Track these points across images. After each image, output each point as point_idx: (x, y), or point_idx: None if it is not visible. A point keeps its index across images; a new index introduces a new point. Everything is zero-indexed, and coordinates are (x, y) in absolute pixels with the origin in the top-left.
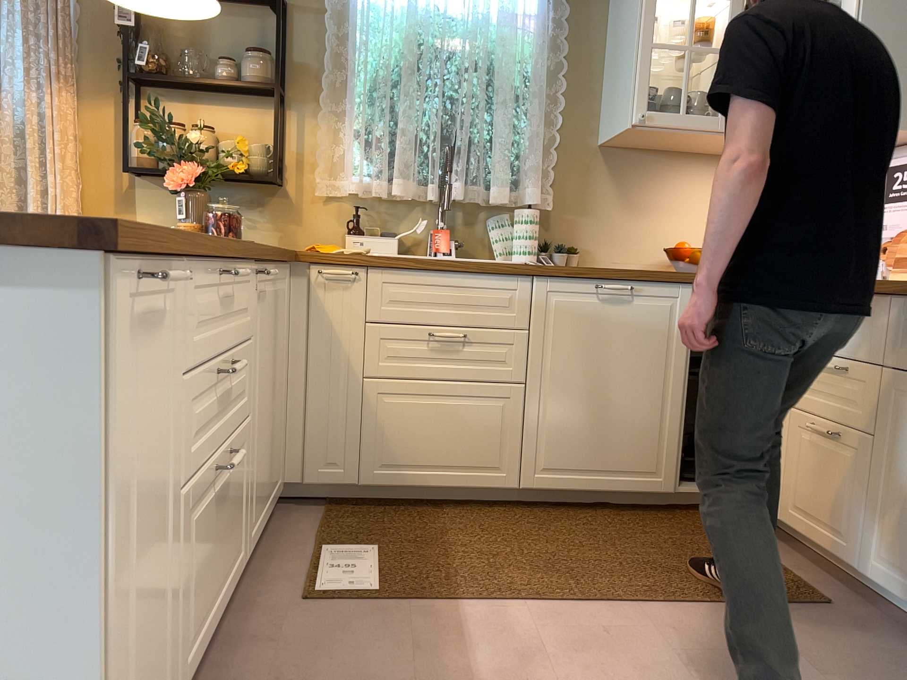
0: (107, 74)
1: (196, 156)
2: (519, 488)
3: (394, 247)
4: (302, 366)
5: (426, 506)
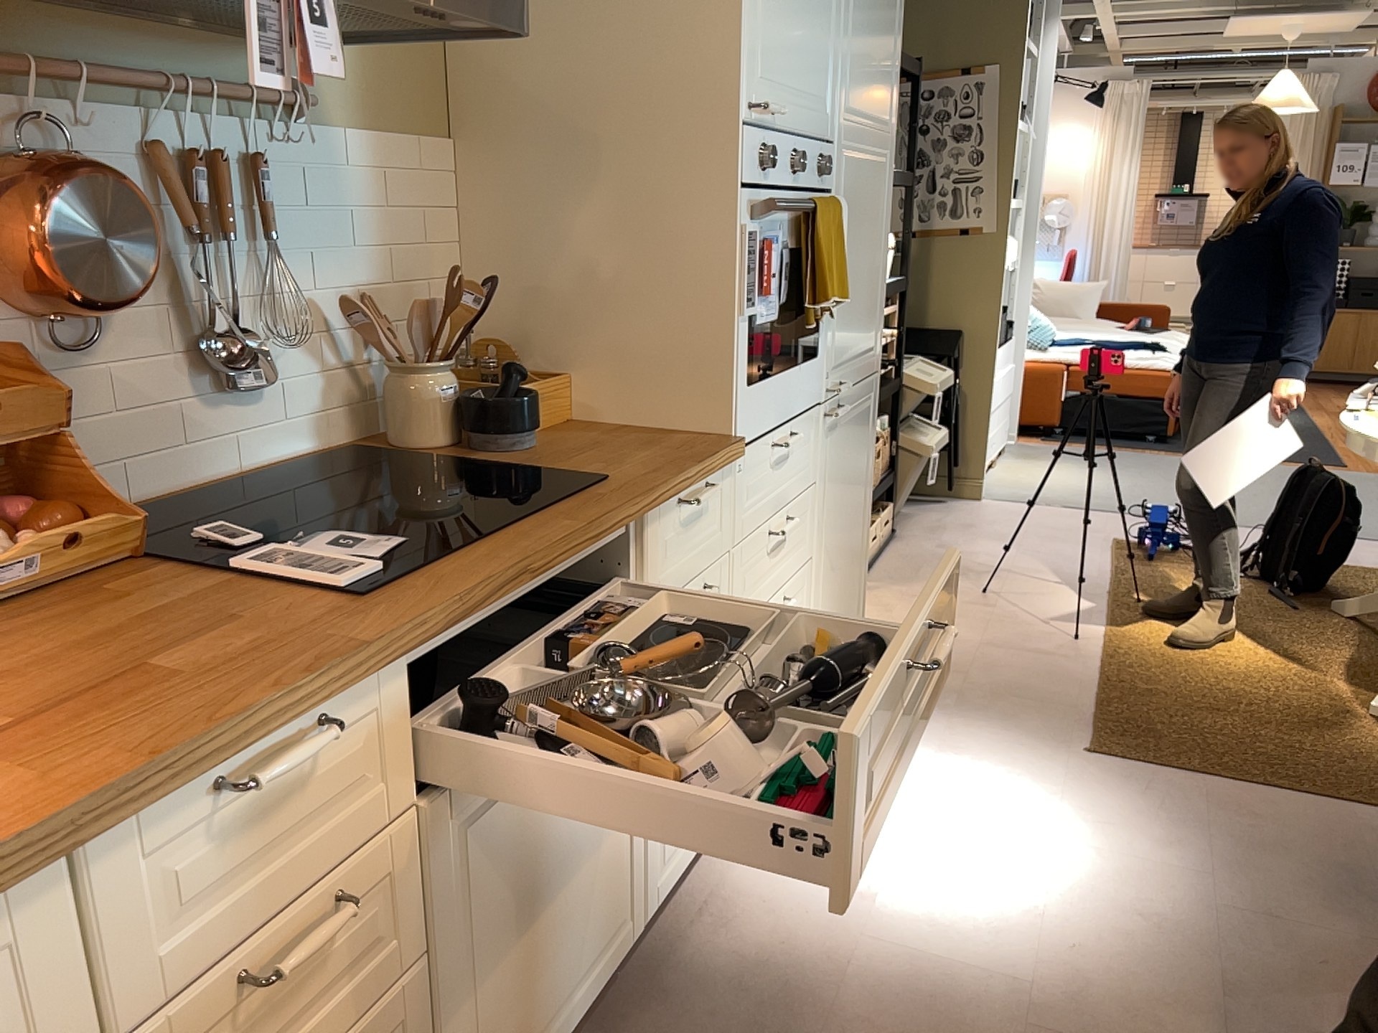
0: None
1: None
2: None
3: None
4: None
5: None
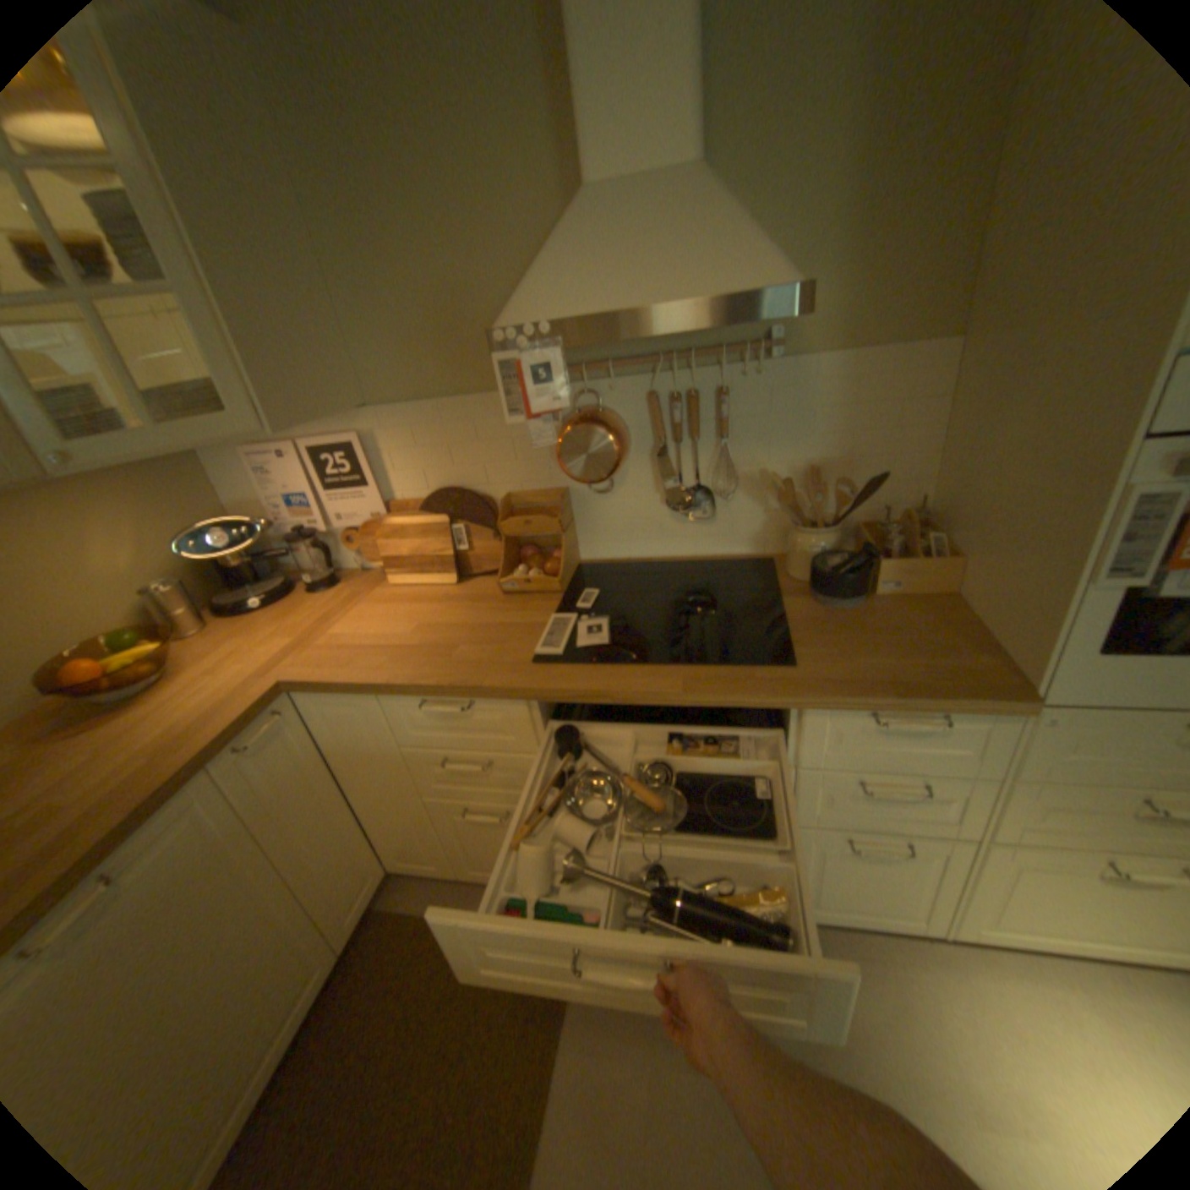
0: None
1: None
2: None
3: None
4: None
5: None
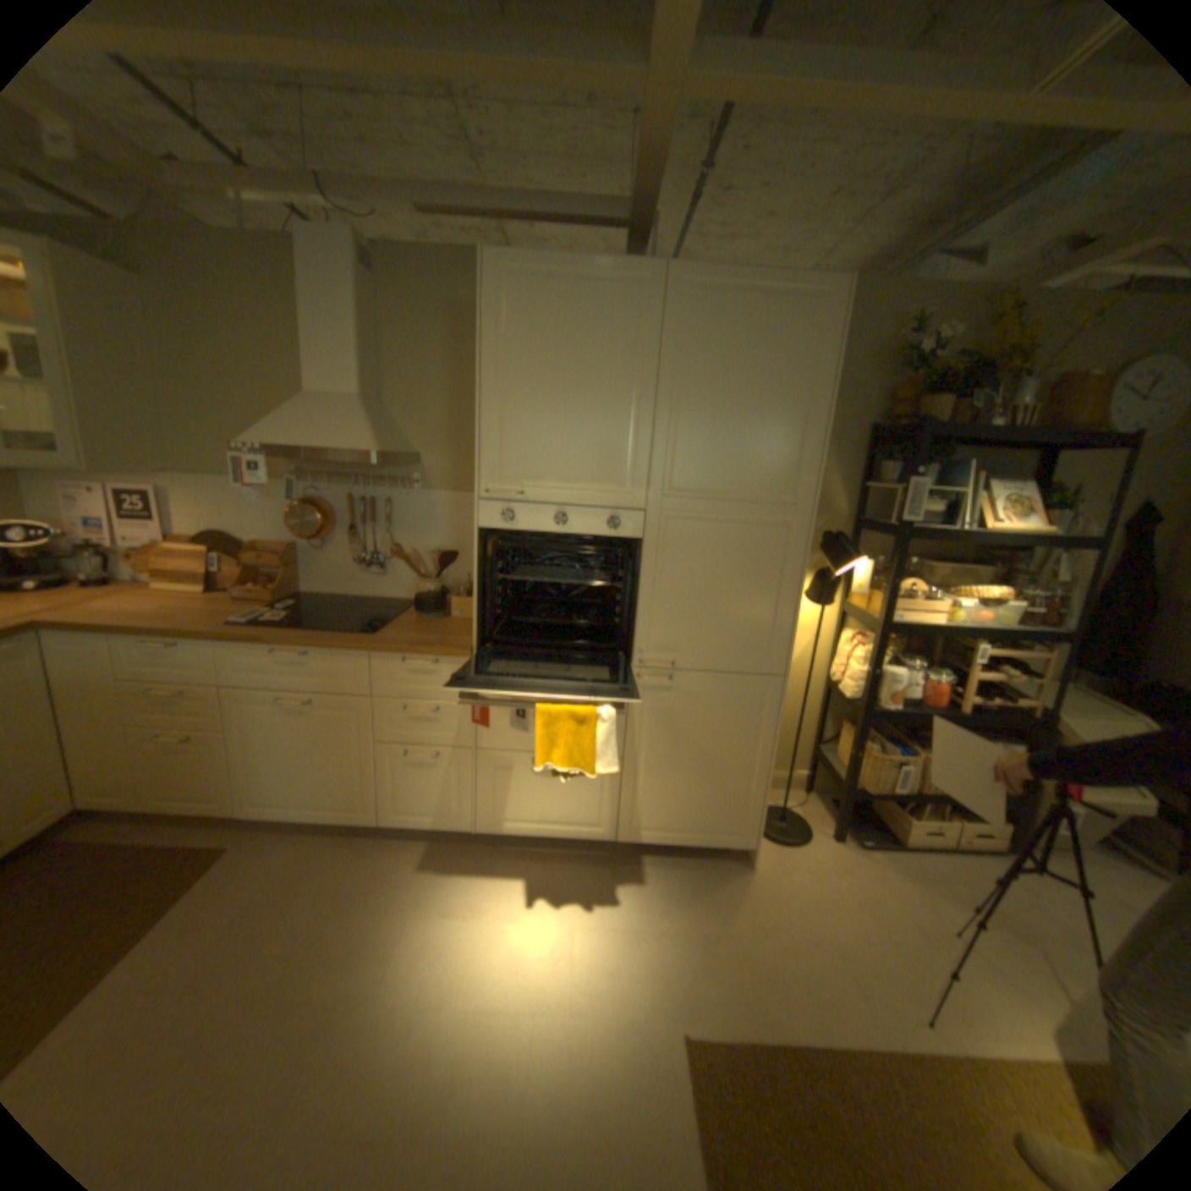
0: None
1: None
2: None
3: None
4: None
5: None
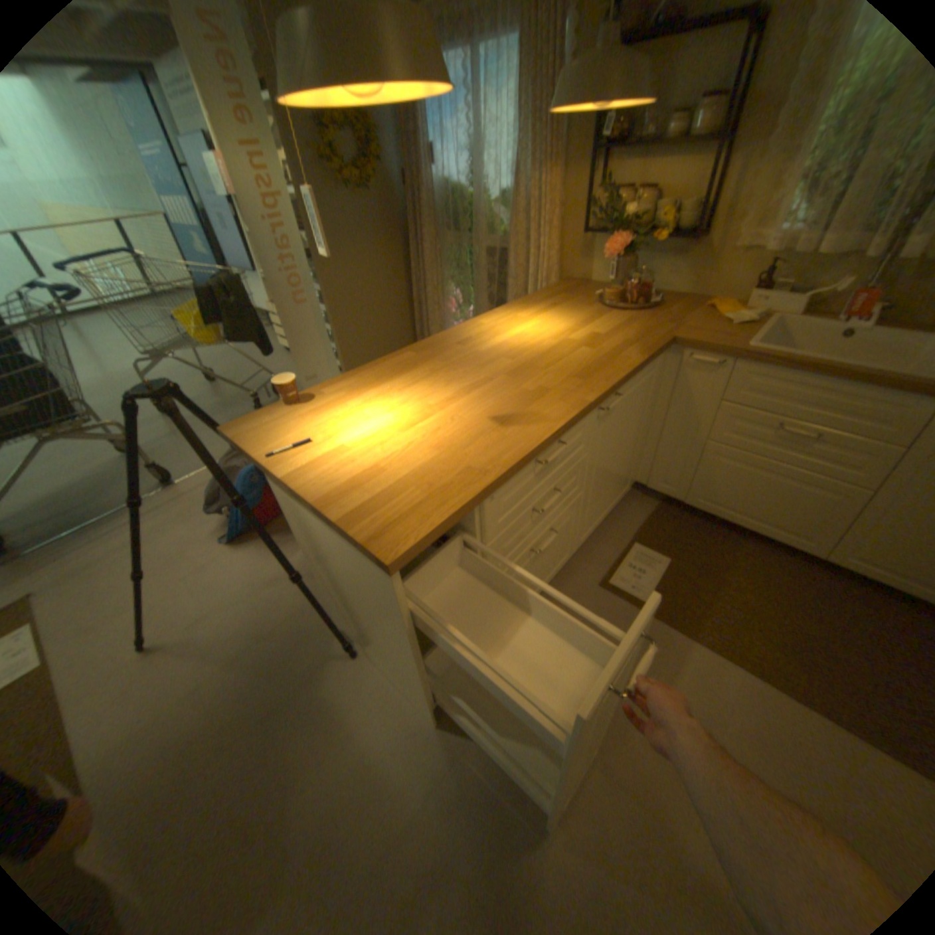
0: (583, 137)
1: (630, 223)
2: (827, 558)
3: (801, 305)
4: (663, 417)
5: (735, 532)
